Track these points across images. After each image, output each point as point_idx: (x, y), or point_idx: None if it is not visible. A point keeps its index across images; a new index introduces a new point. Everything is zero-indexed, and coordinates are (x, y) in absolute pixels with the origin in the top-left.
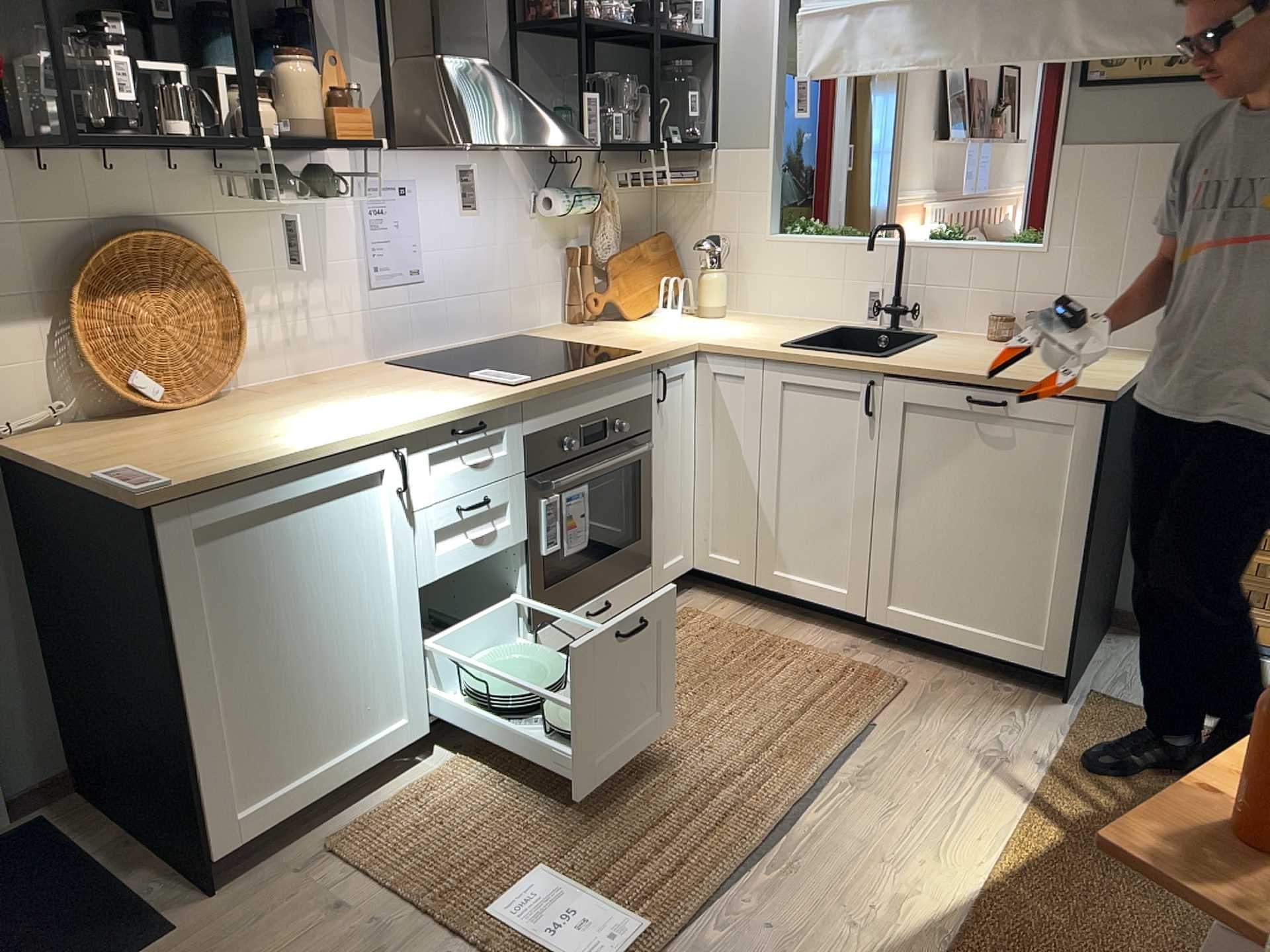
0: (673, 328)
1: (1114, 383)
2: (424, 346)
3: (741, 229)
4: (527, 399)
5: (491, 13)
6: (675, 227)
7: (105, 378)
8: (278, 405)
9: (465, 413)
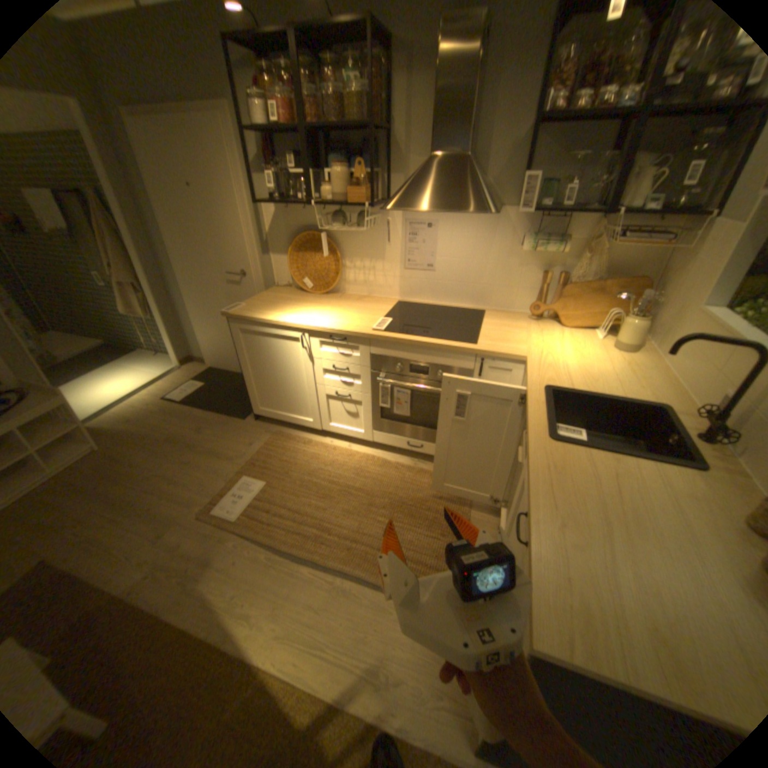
0: (562, 342)
1: (578, 649)
2: (429, 300)
3: (693, 293)
4: (371, 338)
5: (519, 113)
6: (669, 275)
7: (293, 277)
8: (326, 302)
9: (333, 331)
